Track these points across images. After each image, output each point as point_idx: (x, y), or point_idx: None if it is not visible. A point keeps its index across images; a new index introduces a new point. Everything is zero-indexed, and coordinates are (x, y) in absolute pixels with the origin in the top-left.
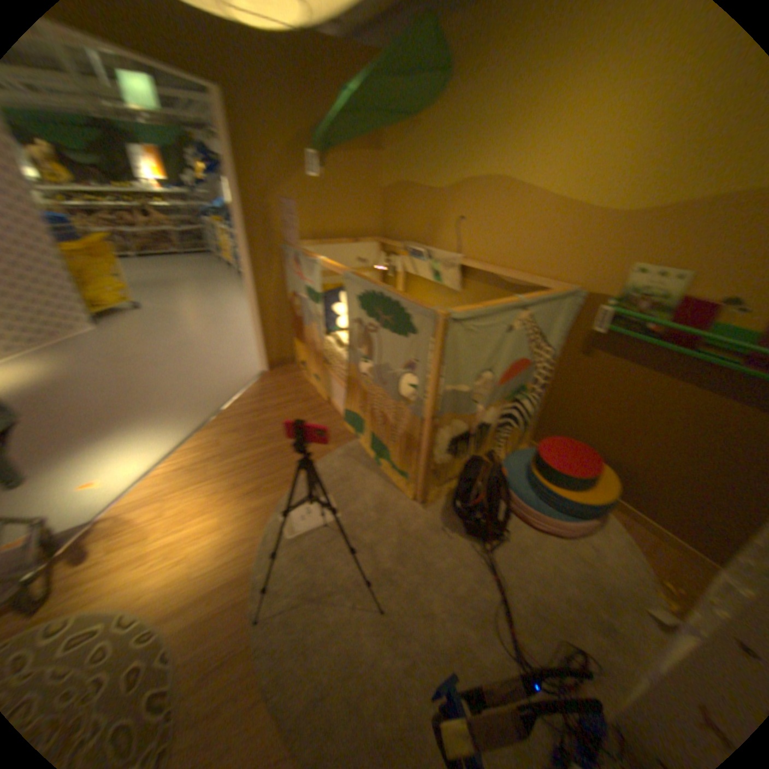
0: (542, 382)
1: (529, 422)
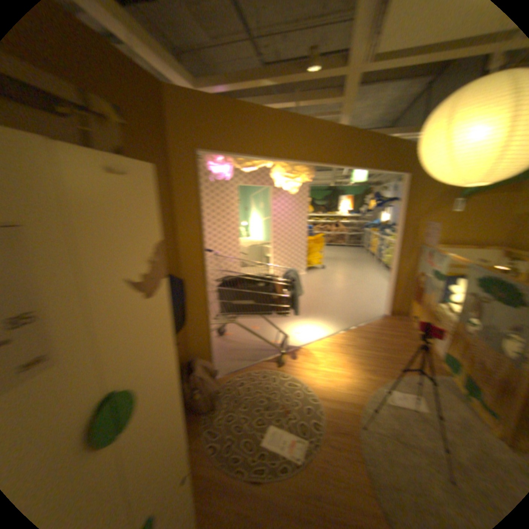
0: None
1: None
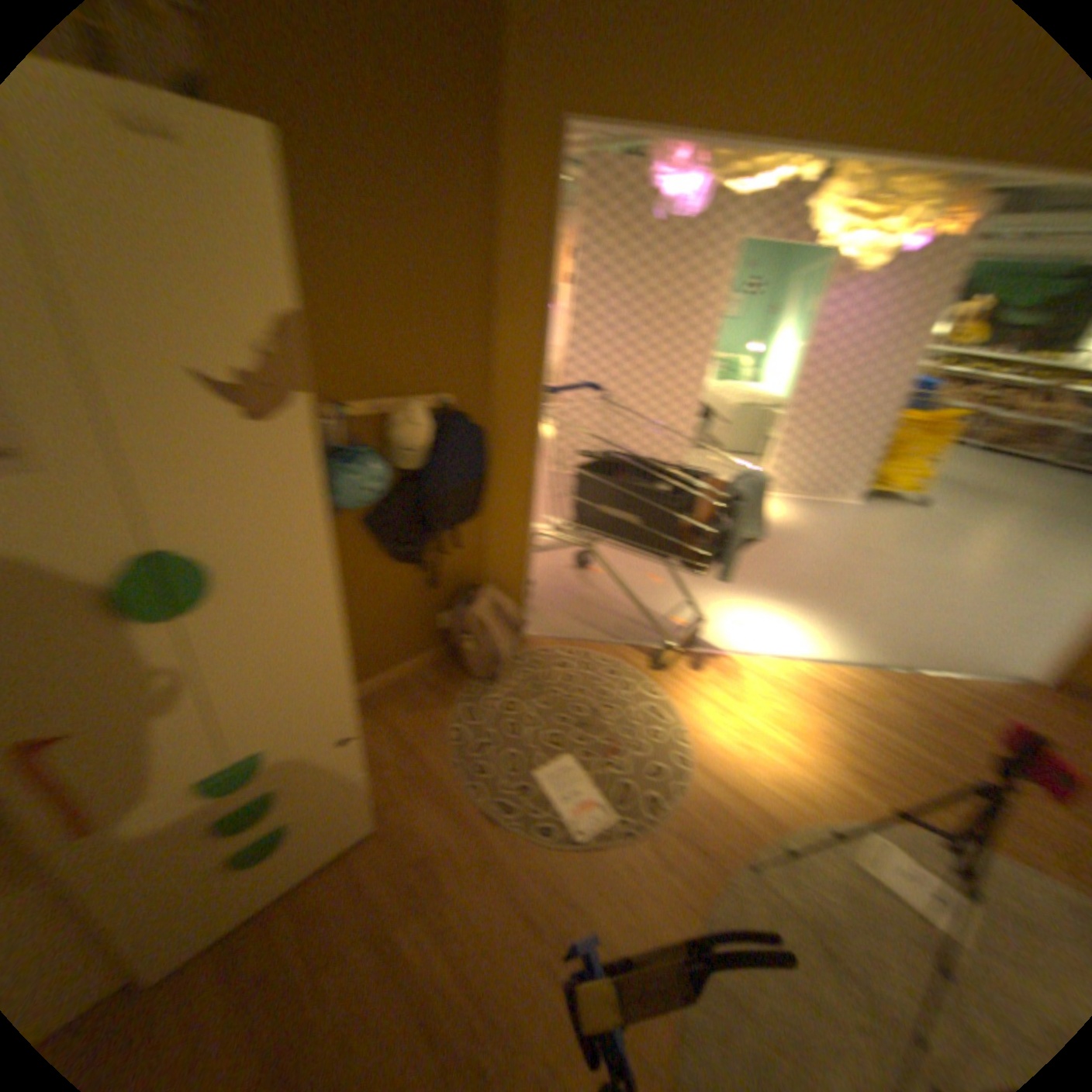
0: None
1: None
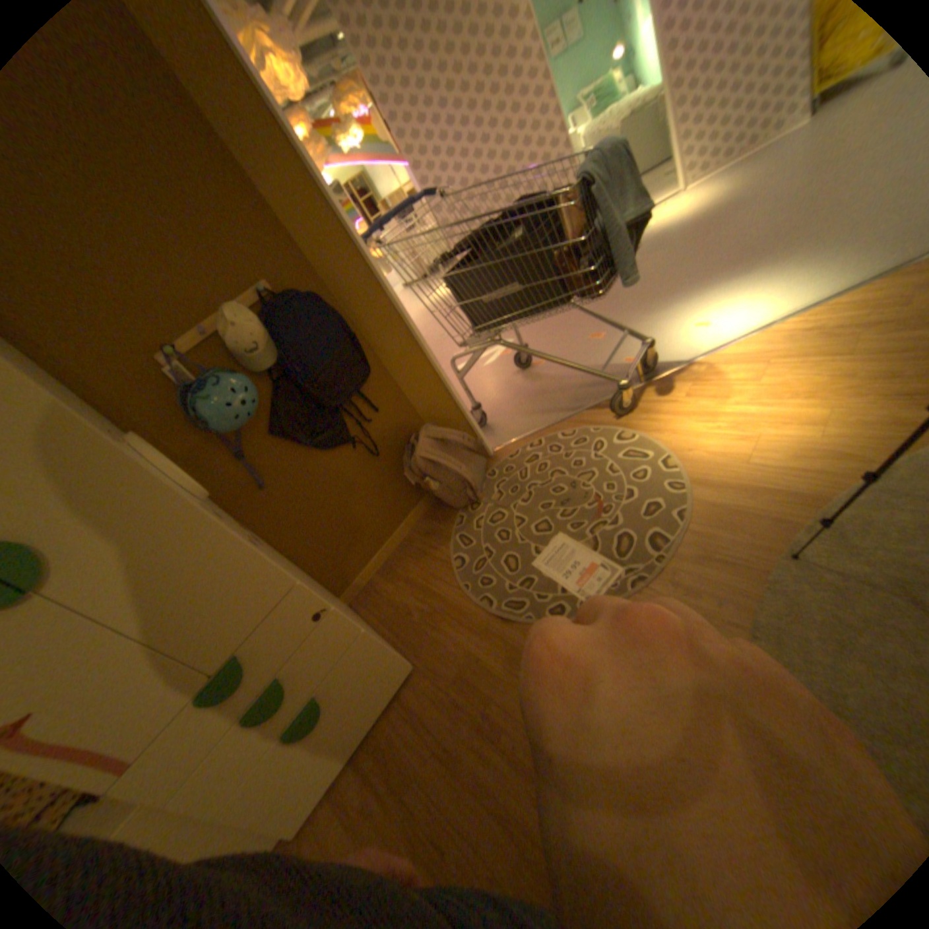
0: None
1: None
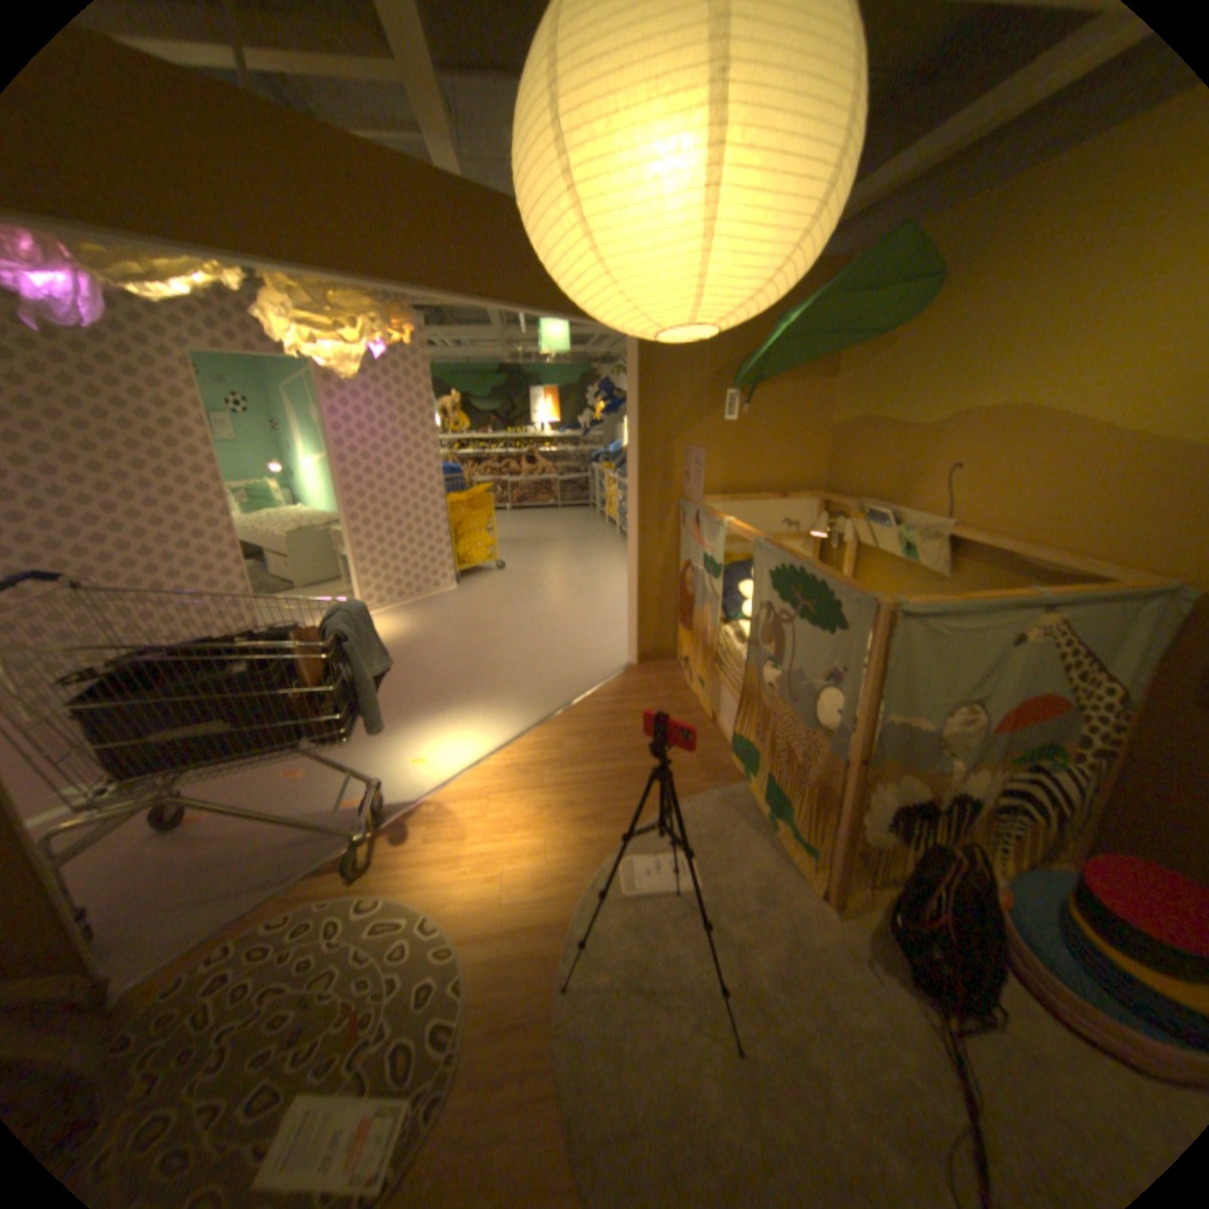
0: (1098, 744)
1: (1070, 818)
